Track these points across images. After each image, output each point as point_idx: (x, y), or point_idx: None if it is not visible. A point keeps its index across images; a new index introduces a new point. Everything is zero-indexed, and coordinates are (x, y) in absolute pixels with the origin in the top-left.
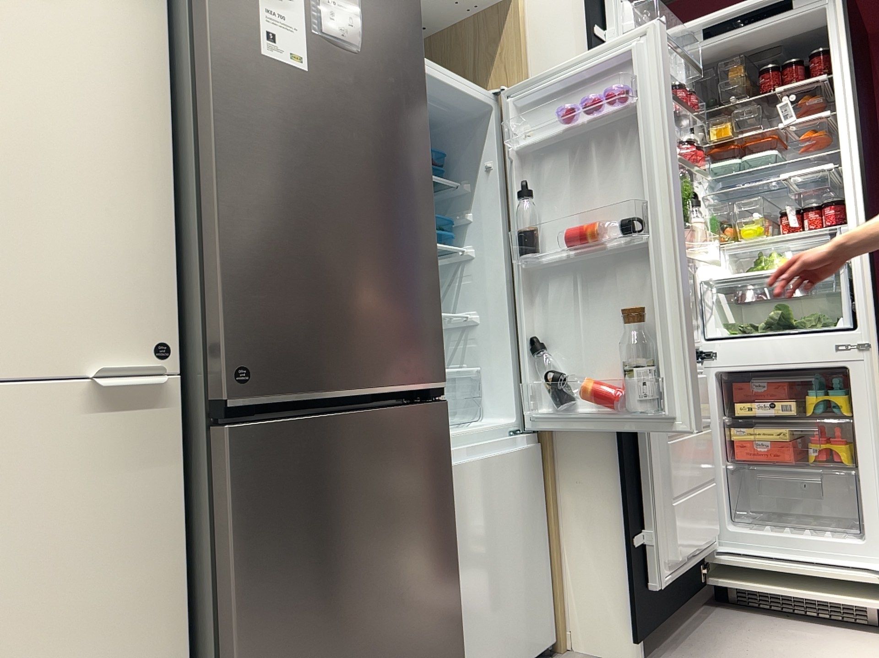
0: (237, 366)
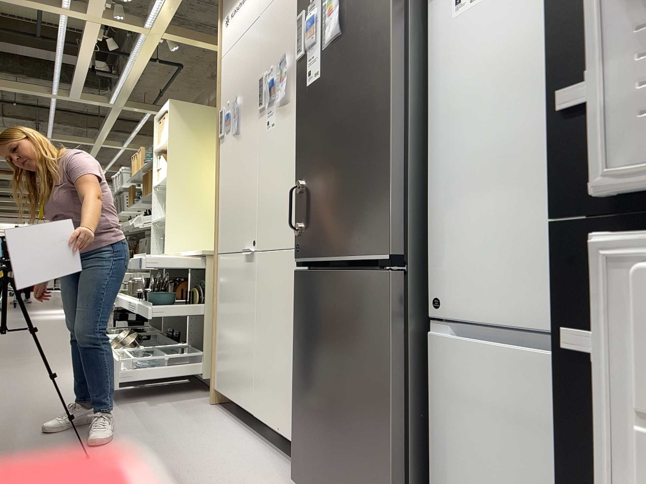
0: (298, 244)
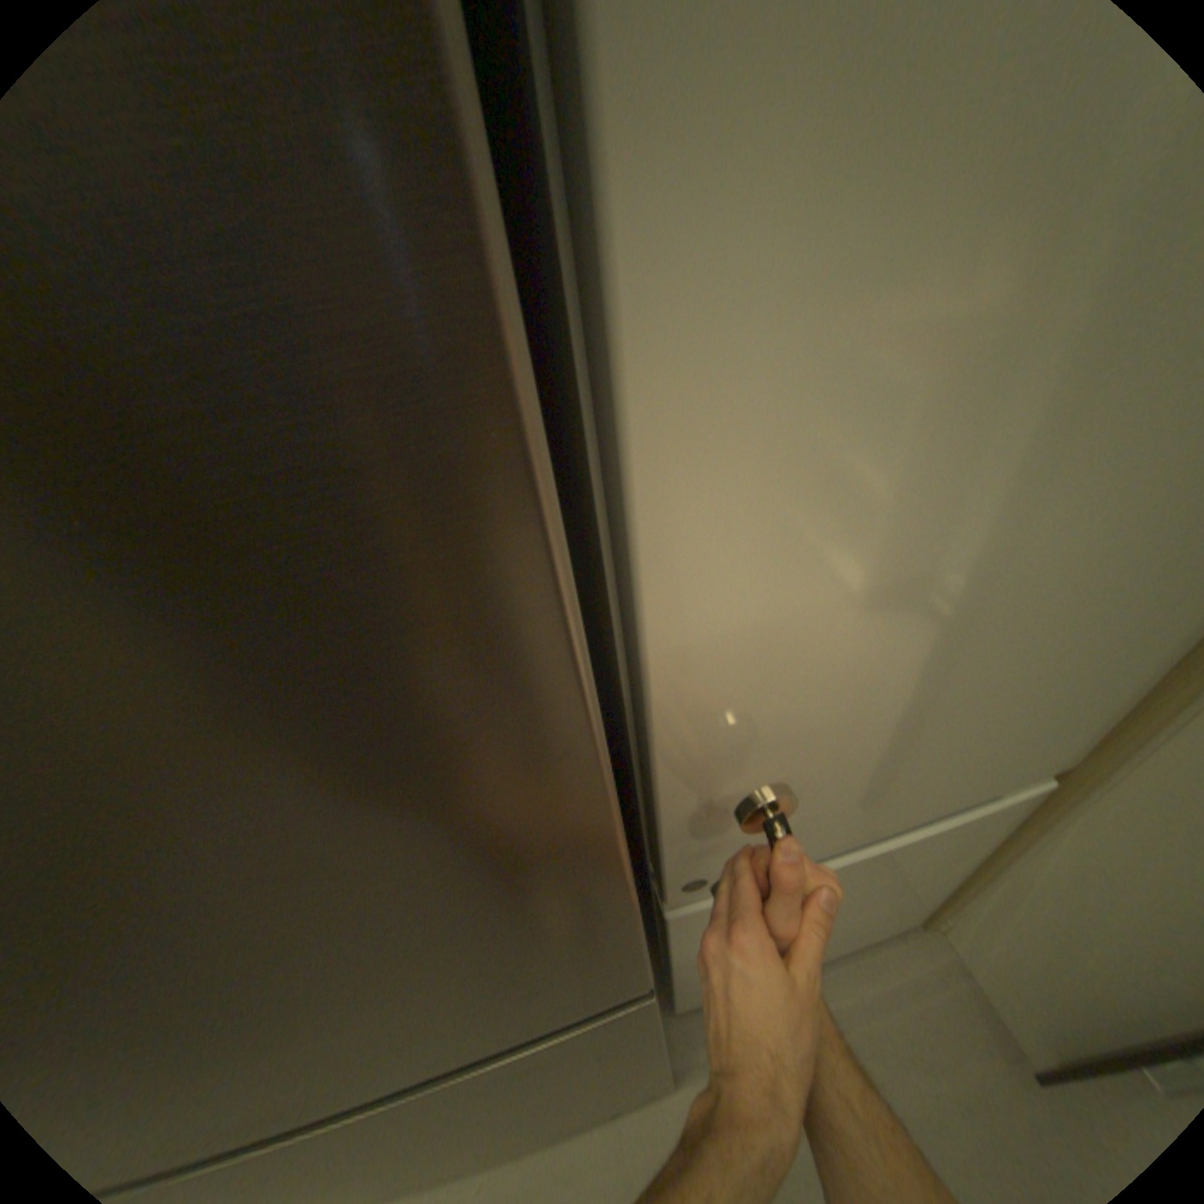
0: None
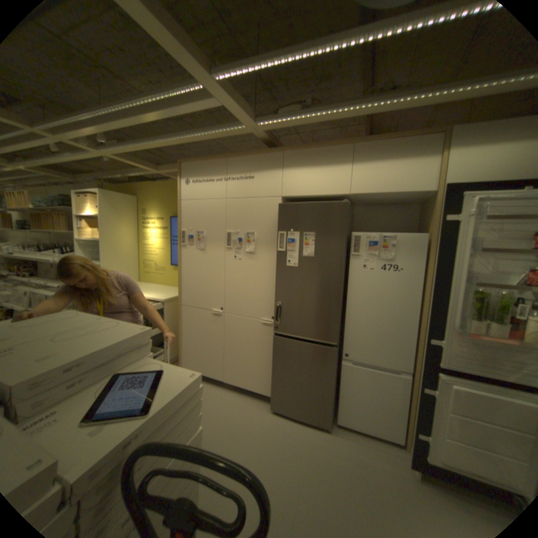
0: (276, 325)
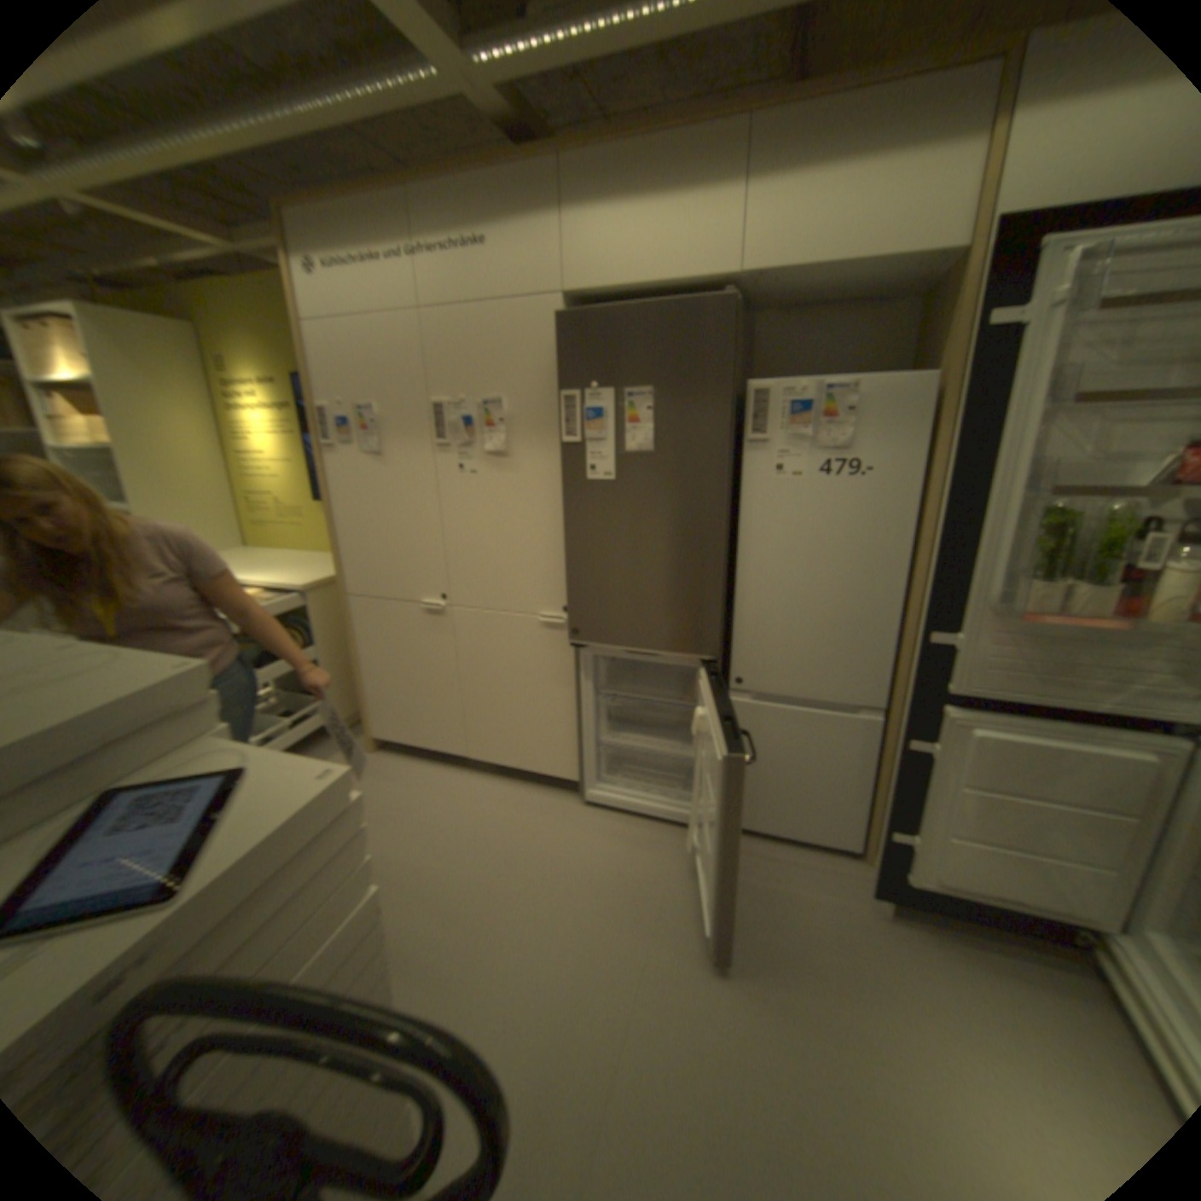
0: (577, 627)
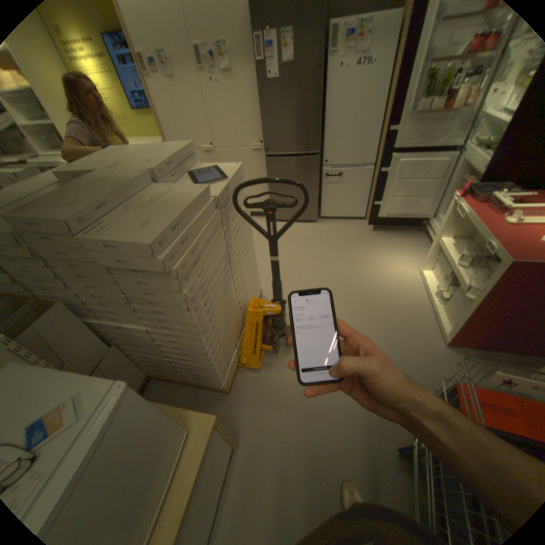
0: (267, 148)
